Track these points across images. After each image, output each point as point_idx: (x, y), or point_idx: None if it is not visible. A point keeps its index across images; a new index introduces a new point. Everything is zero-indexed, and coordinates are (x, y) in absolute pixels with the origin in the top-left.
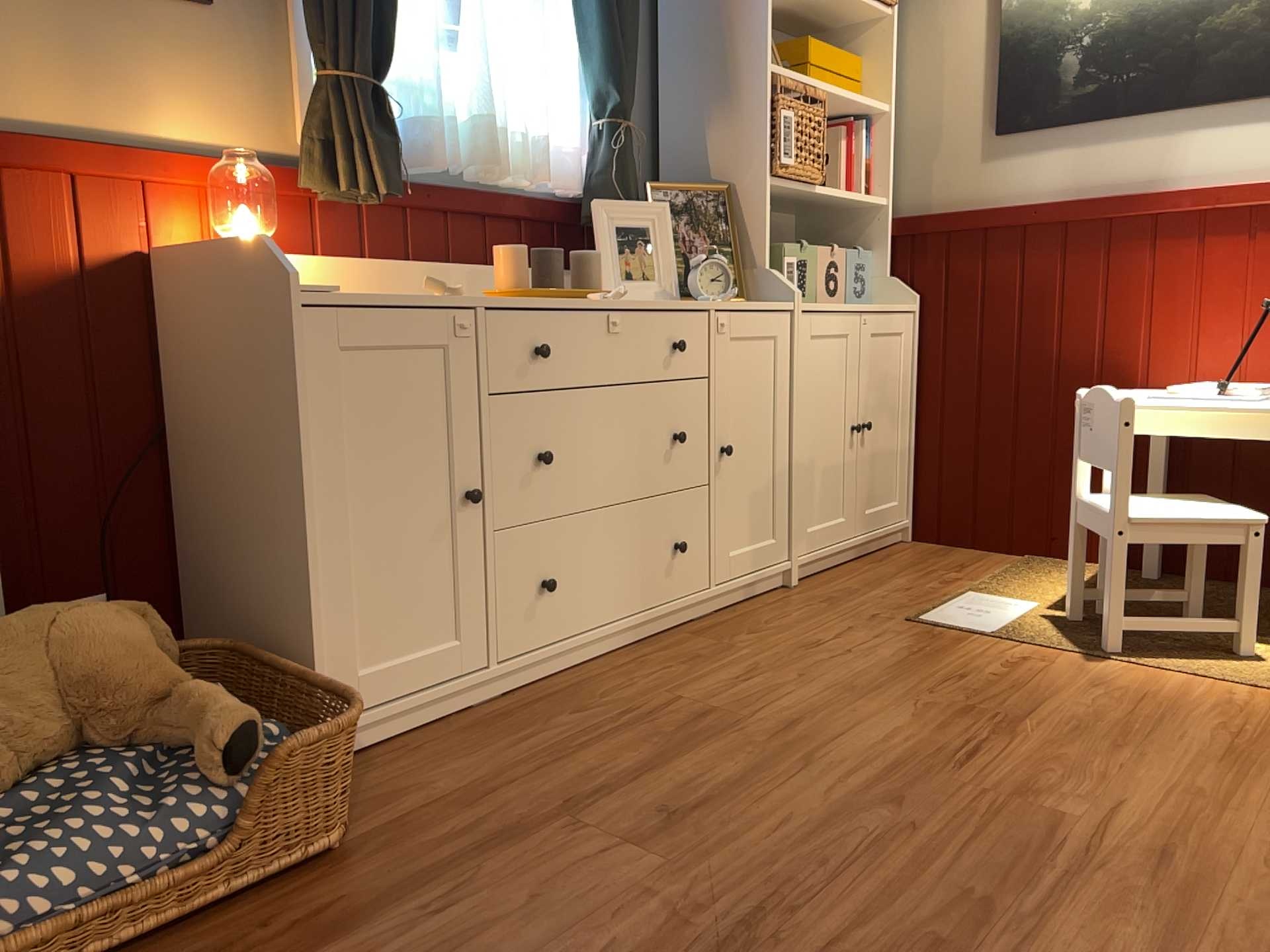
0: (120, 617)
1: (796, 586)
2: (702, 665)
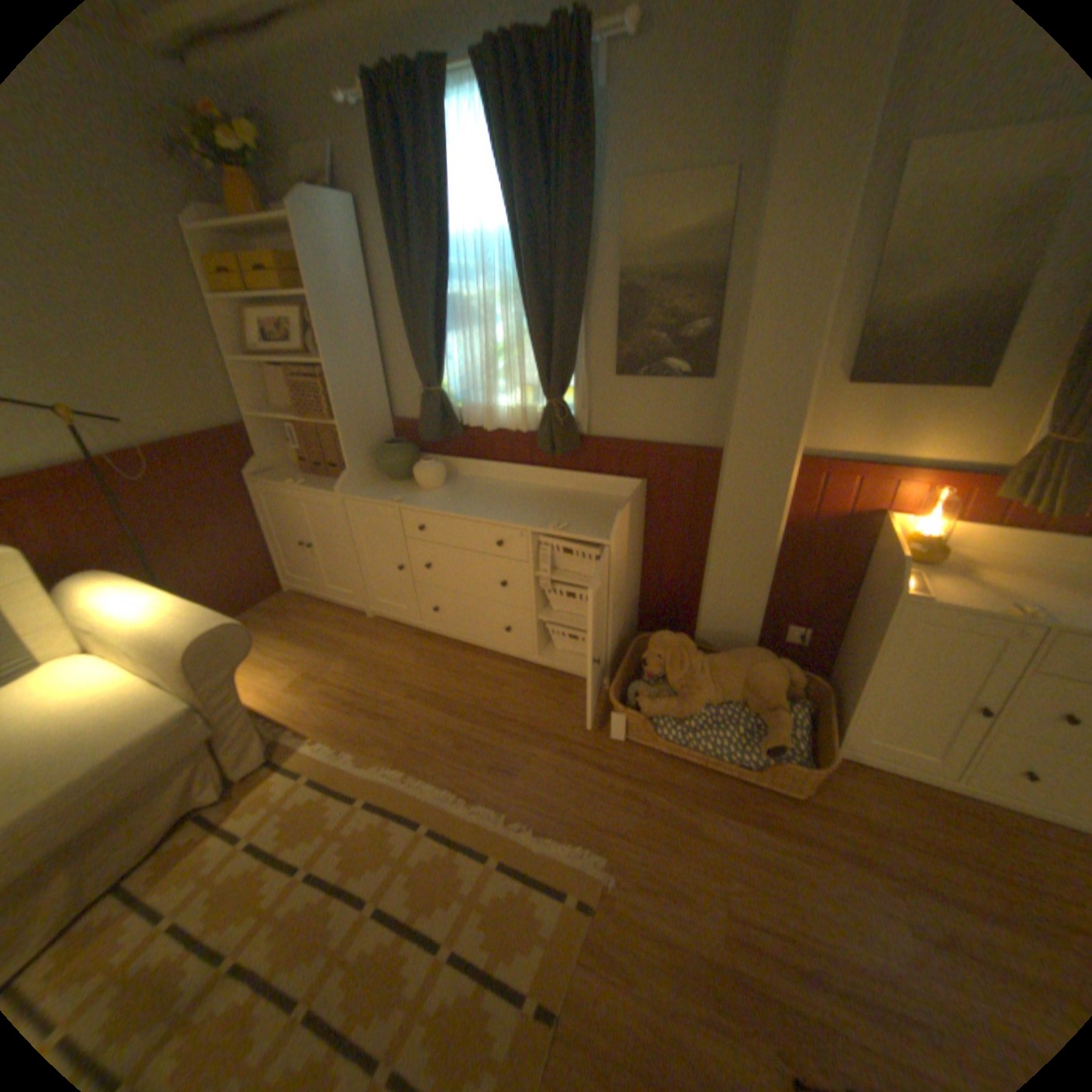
0: (777, 674)
1: None
2: None
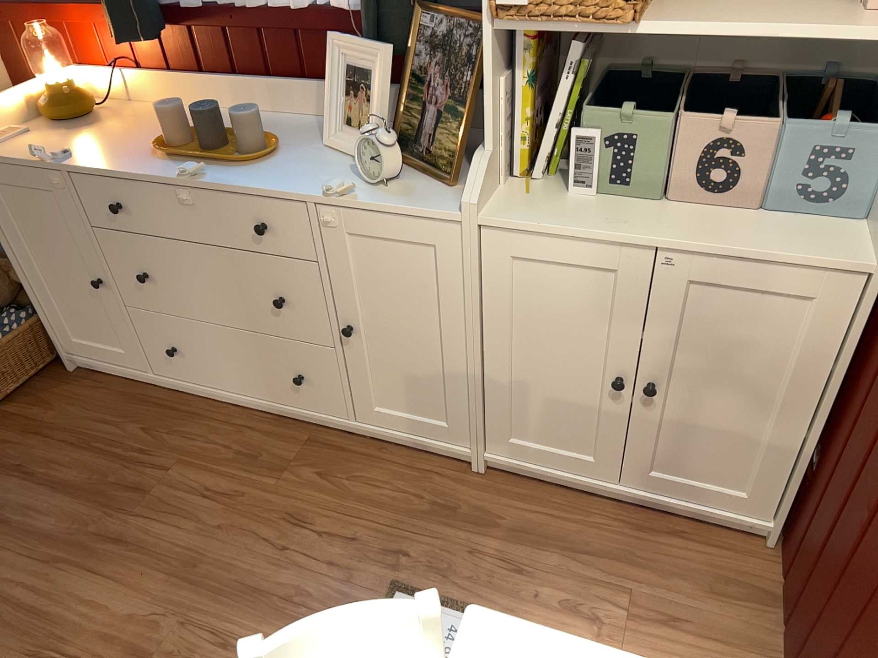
0: None
1: (481, 475)
2: (237, 465)
